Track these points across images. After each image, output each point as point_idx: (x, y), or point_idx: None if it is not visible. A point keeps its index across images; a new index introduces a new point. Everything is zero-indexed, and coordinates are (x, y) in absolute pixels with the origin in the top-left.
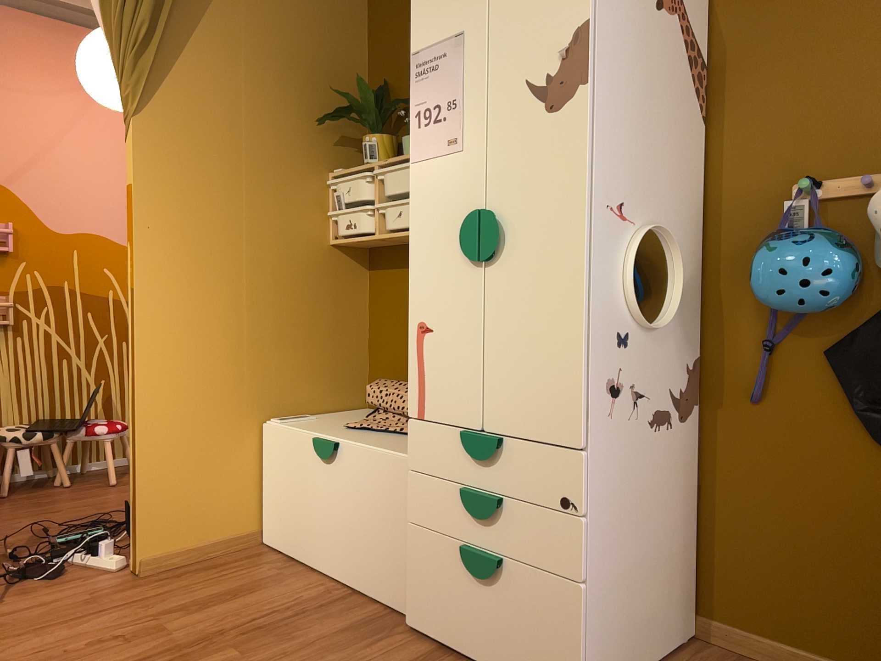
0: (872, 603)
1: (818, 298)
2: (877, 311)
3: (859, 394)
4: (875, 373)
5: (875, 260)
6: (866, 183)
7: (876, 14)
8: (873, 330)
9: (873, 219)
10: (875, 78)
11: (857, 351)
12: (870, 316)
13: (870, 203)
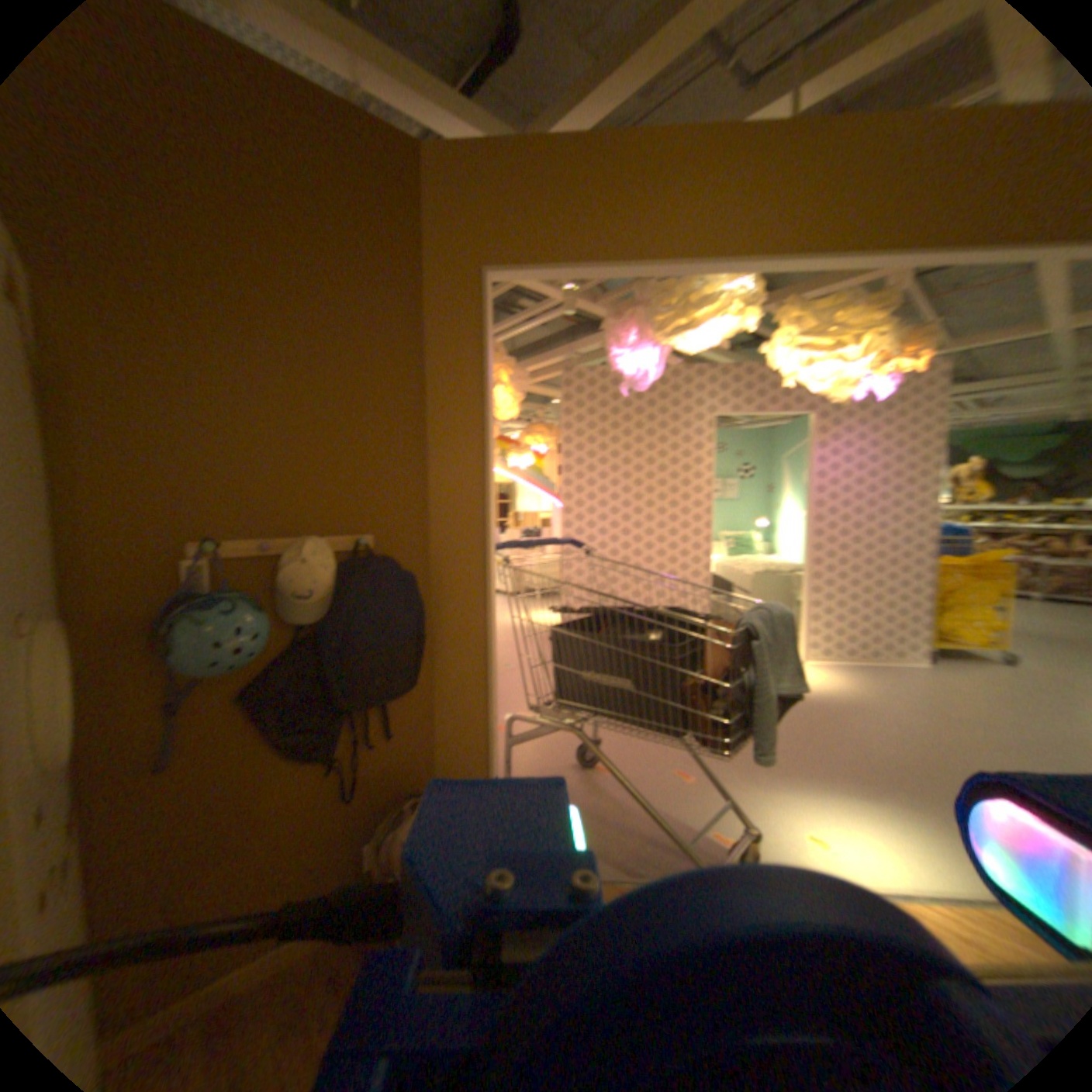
0: (290, 887)
1: (245, 662)
2: (278, 654)
3: (273, 729)
4: (285, 709)
5: (282, 617)
6: (263, 549)
7: (257, 398)
8: (282, 675)
9: (288, 587)
10: (260, 455)
11: (271, 696)
12: (273, 660)
13: (279, 570)
